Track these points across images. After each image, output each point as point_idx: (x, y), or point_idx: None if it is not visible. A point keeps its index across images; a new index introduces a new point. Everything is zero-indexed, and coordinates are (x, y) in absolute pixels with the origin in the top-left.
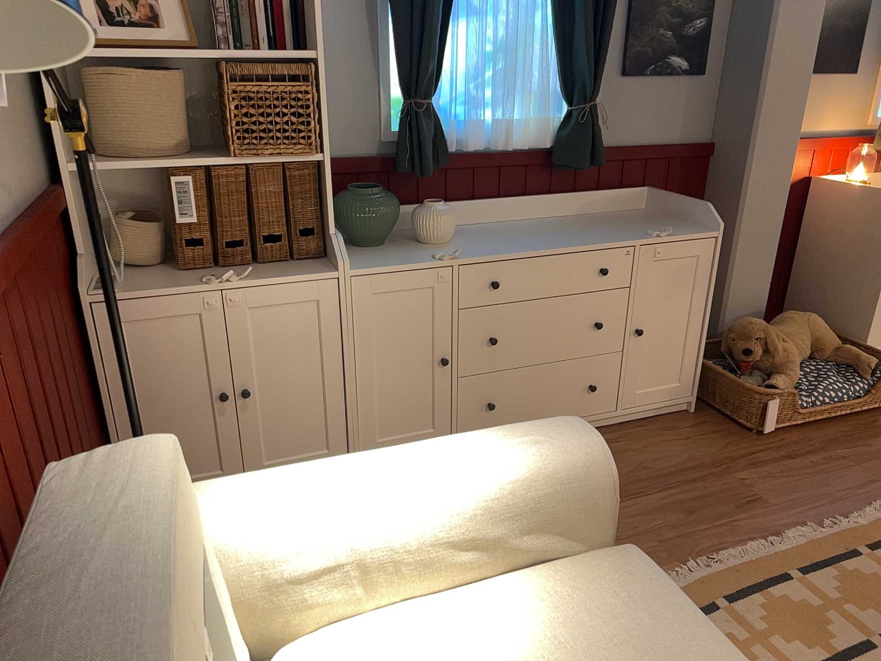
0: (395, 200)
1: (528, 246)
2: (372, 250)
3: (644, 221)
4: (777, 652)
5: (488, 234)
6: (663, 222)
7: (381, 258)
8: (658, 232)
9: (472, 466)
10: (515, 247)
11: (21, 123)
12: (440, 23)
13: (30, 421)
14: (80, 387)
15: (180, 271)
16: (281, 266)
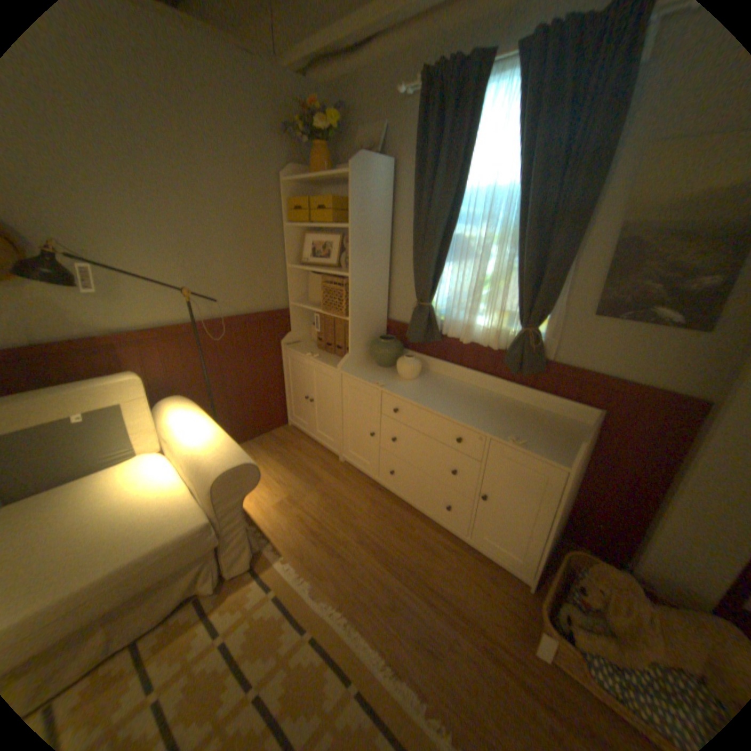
0: (400, 350)
1: (427, 401)
2: (375, 369)
3: (552, 432)
4: (275, 679)
5: (438, 387)
6: (561, 440)
7: (365, 373)
8: (515, 439)
9: (199, 446)
10: (419, 398)
11: (268, 287)
12: (432, 263)
13: (204, 369)
14: (268, 371)
15: (317, 348)
16: (338, 359)
